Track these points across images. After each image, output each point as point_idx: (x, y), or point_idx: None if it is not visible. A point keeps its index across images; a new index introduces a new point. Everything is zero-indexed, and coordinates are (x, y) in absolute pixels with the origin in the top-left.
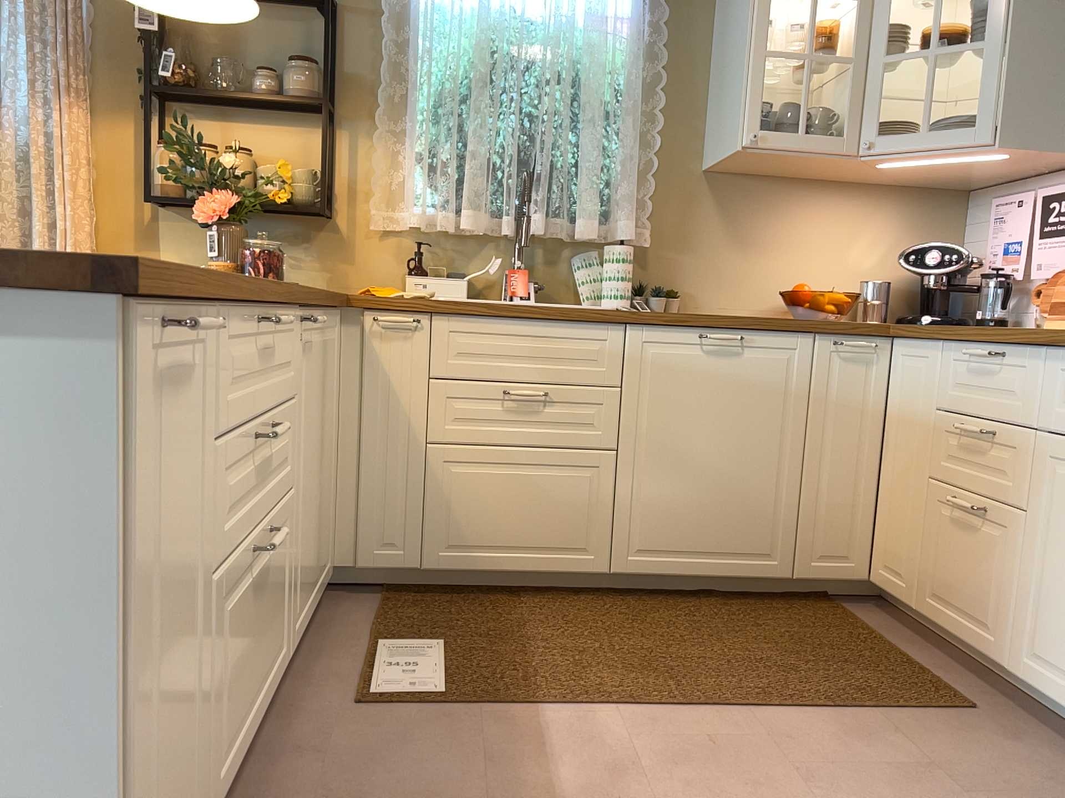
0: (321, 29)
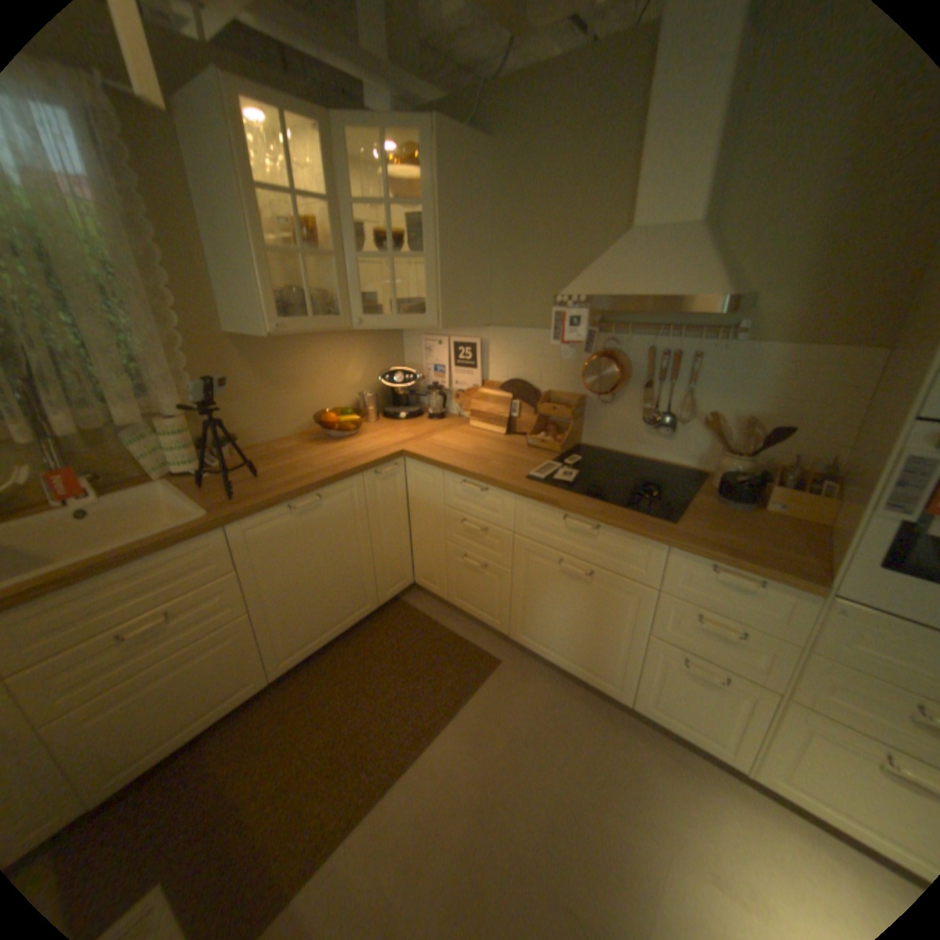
0: None
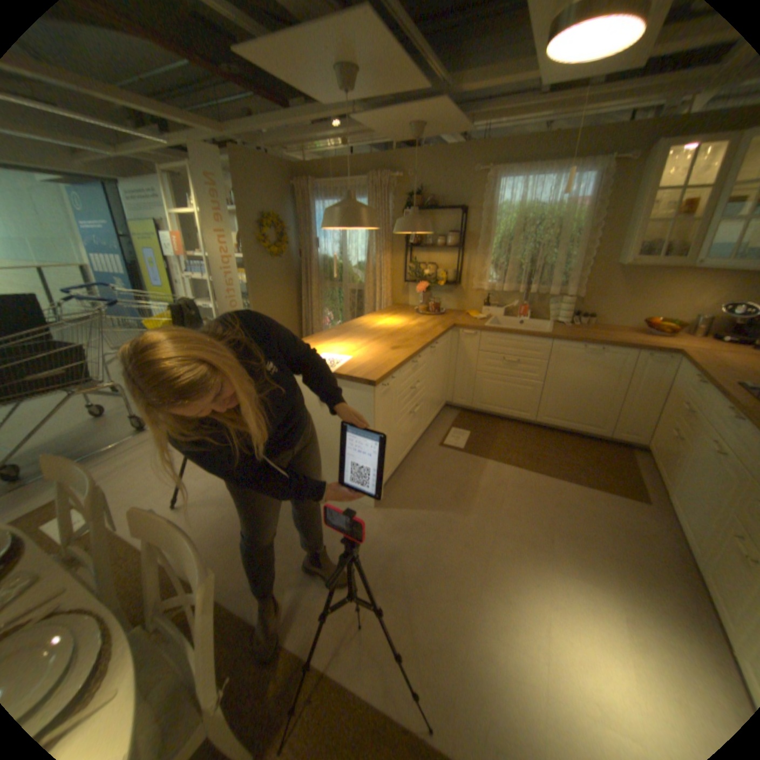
0: (460, 216)
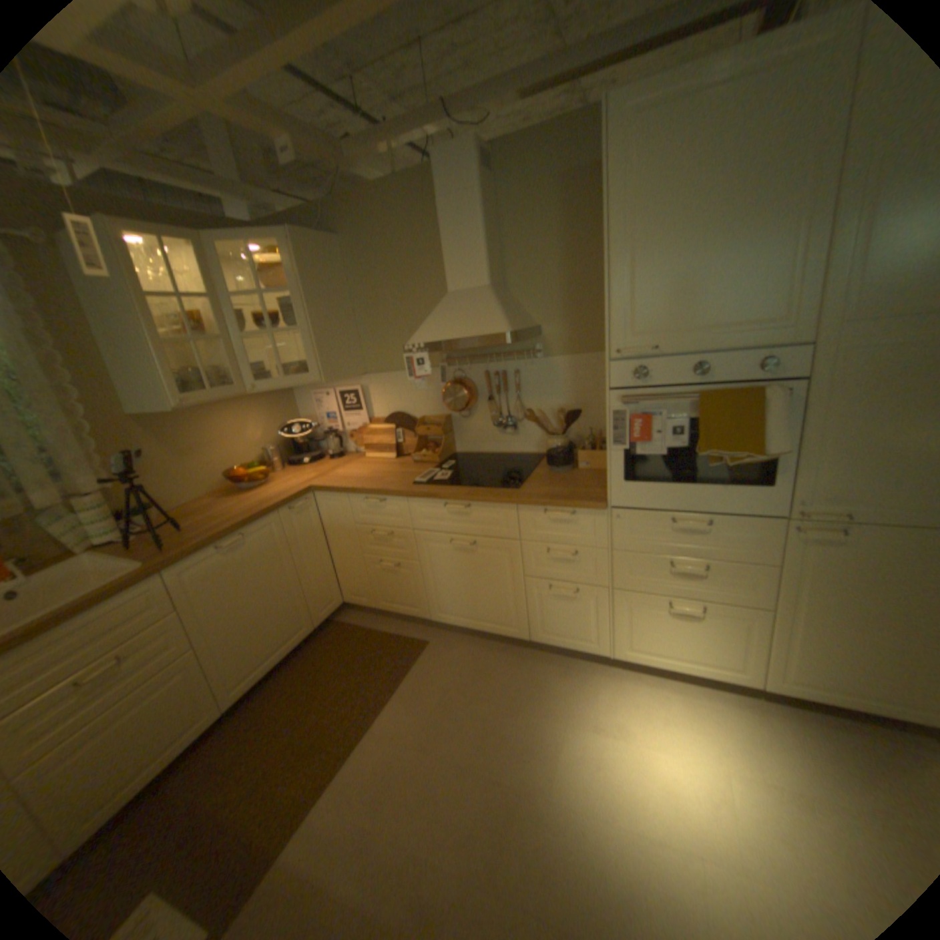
0: None
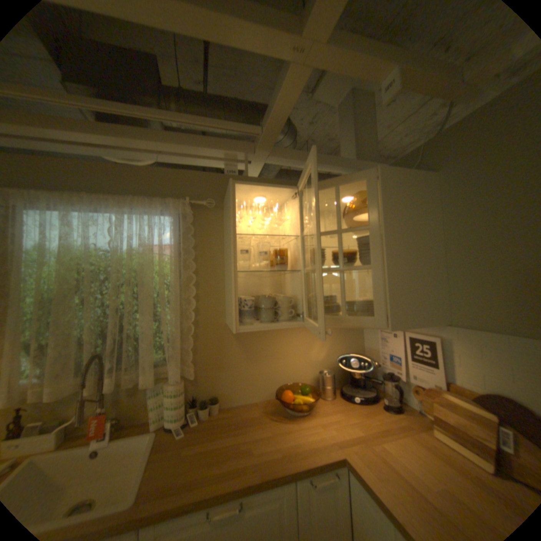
0: None
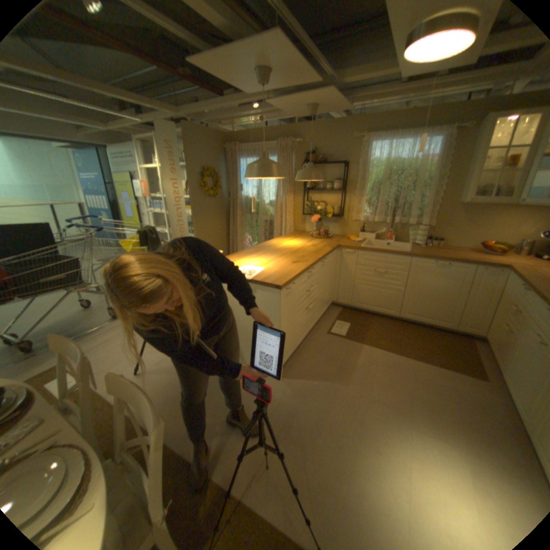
0: (343, 168)
